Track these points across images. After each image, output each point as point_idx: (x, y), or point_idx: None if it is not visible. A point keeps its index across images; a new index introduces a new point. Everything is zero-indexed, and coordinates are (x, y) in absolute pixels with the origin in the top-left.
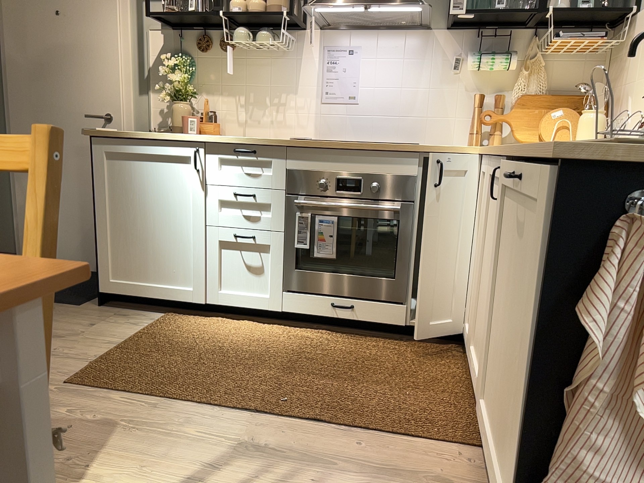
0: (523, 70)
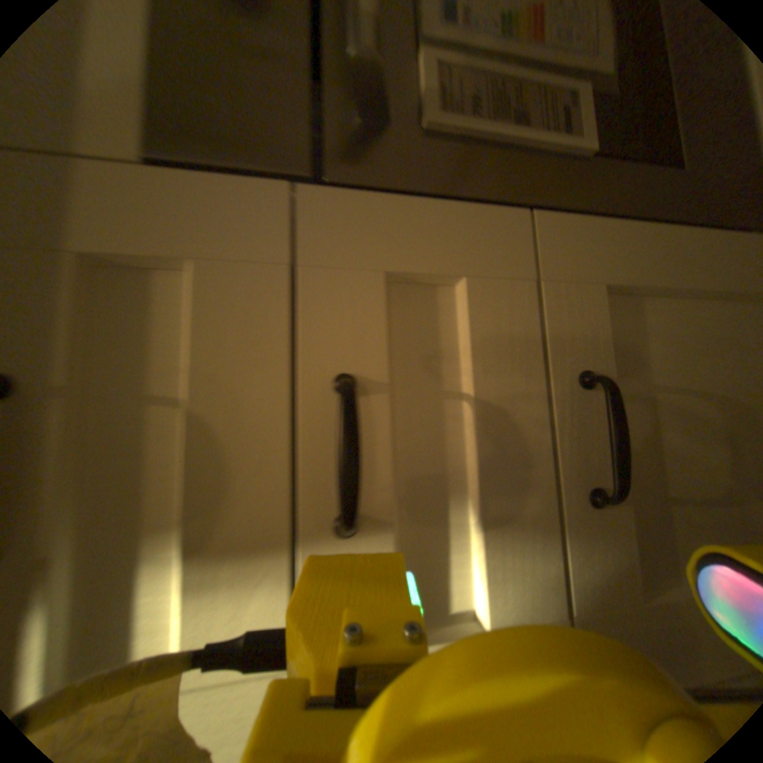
0: None
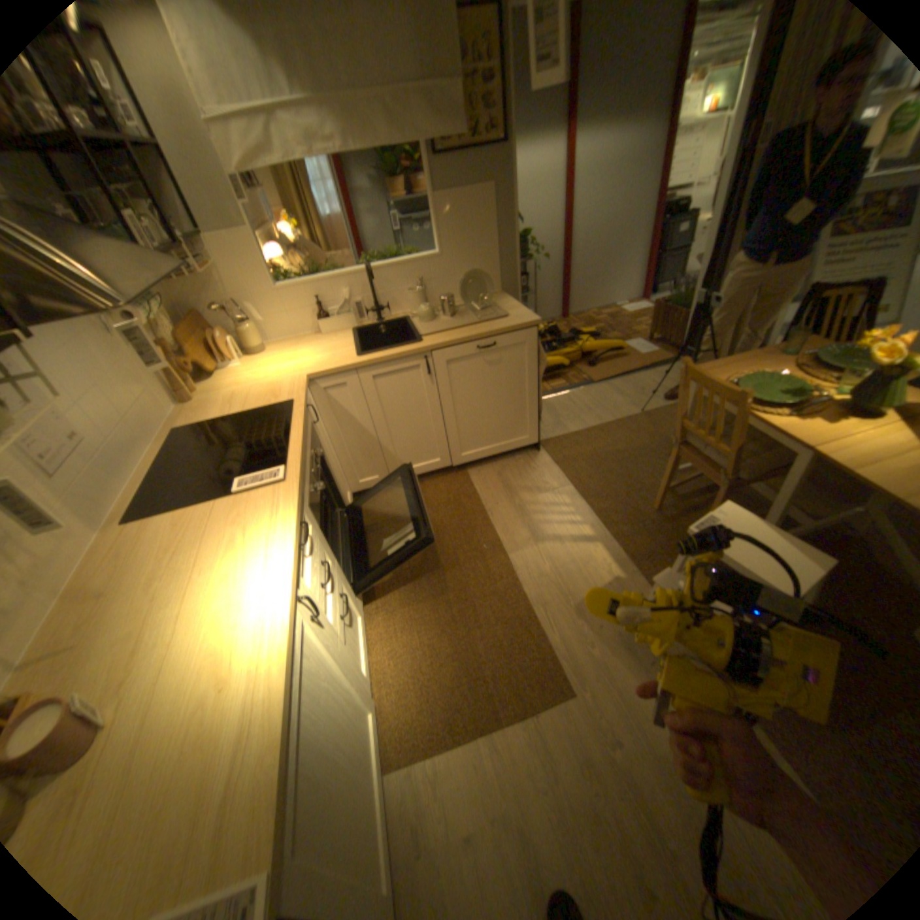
0: (153, 306)
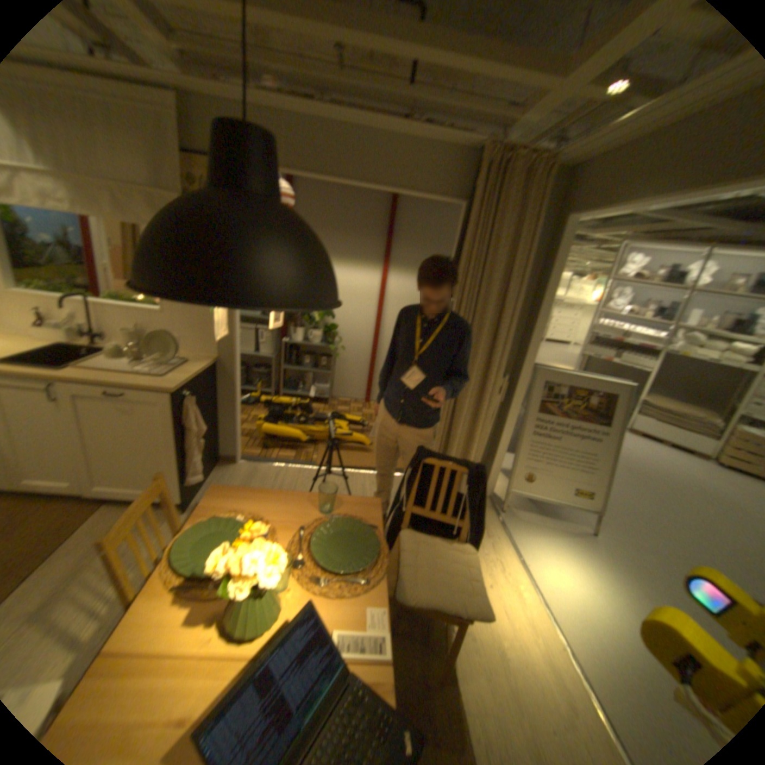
0: None
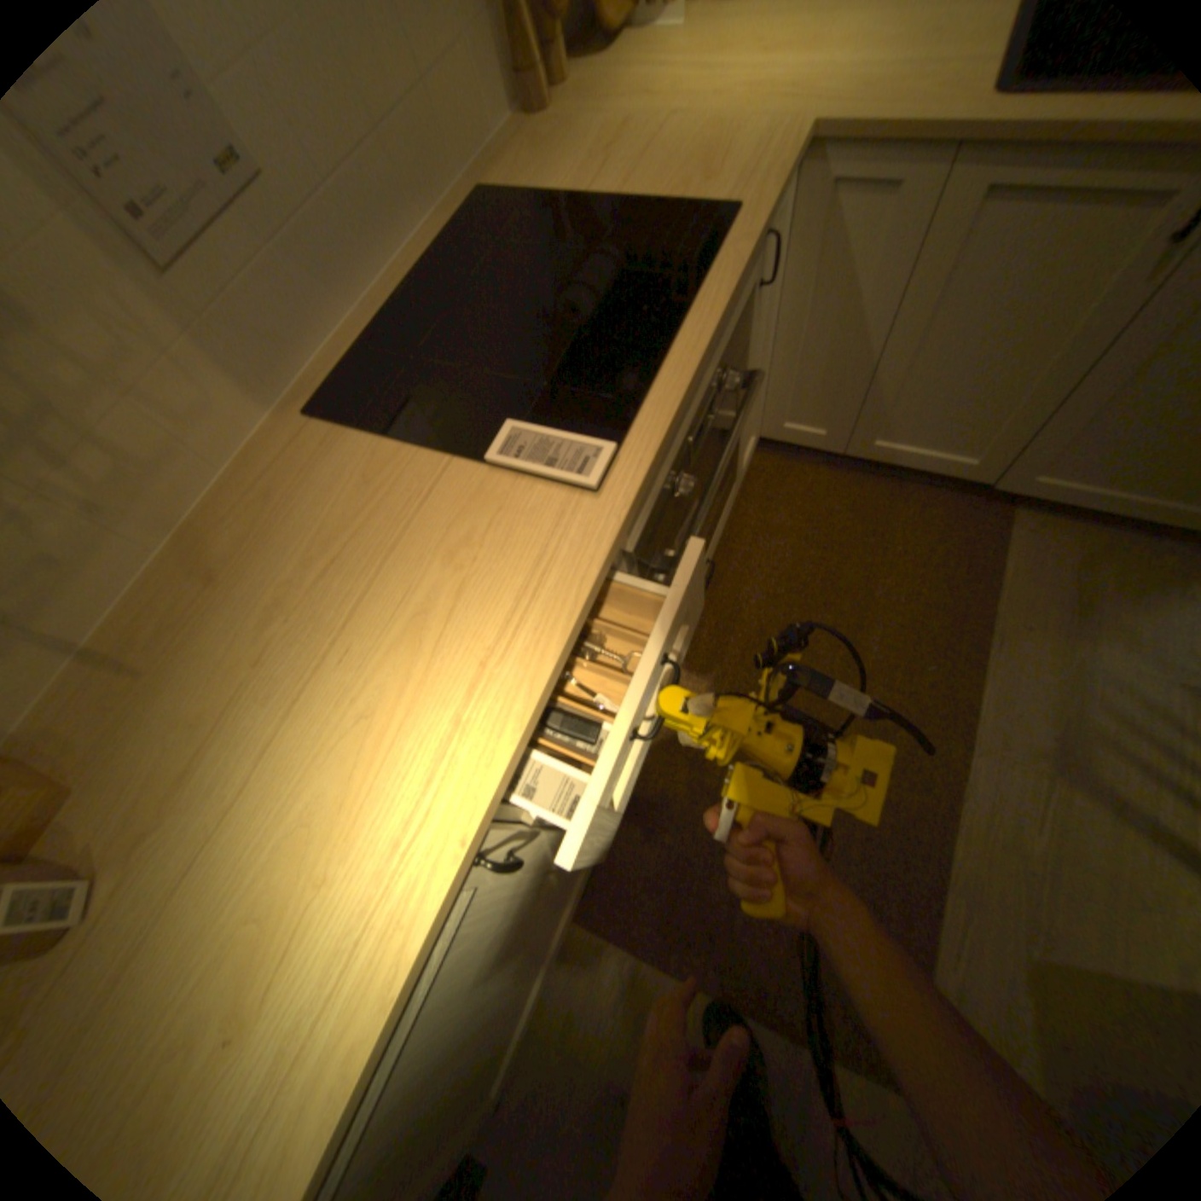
0: None
